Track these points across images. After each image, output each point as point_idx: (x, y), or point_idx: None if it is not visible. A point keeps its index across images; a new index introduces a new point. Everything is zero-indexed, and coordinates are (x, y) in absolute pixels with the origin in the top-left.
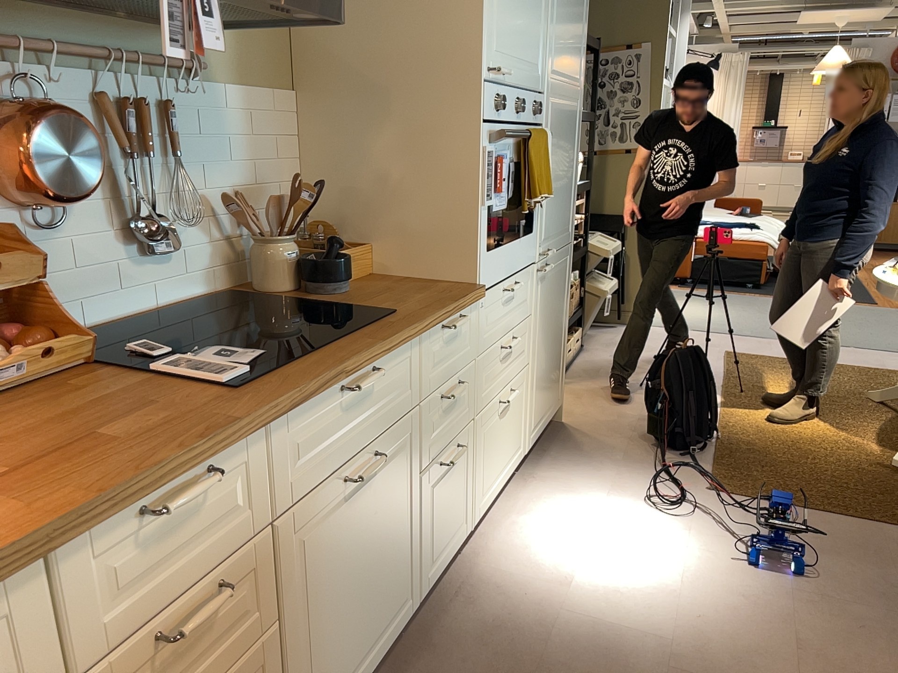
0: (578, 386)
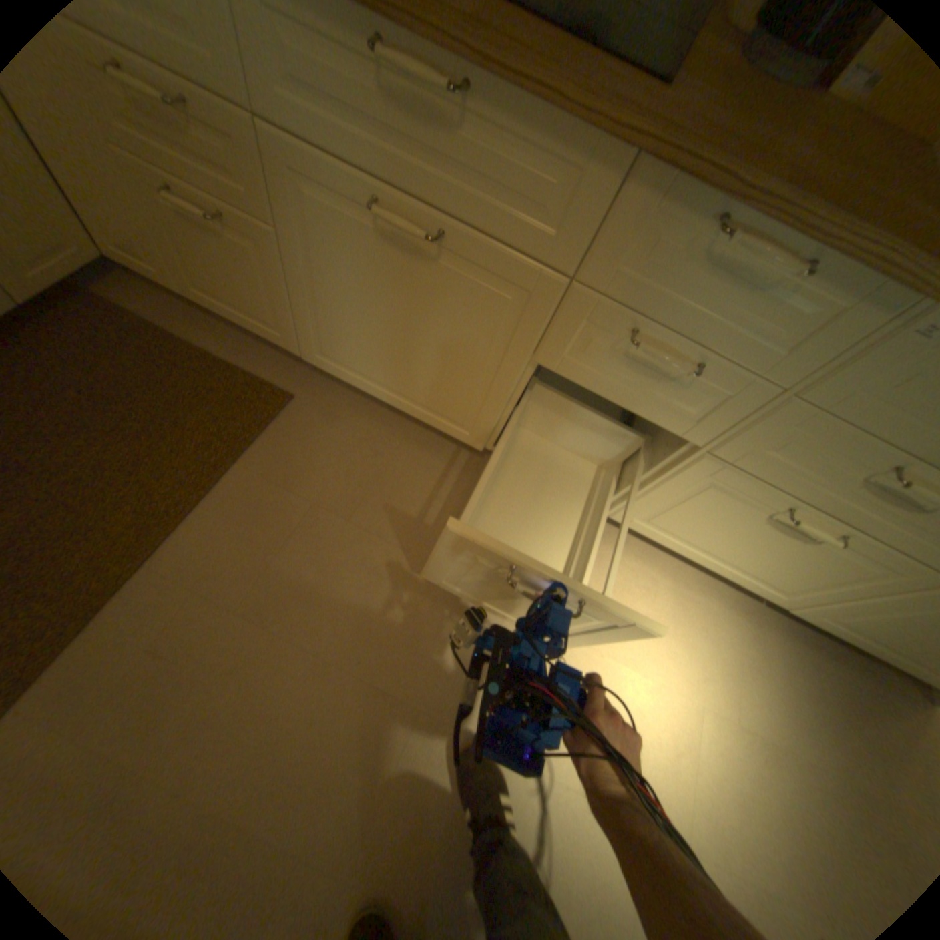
0: None
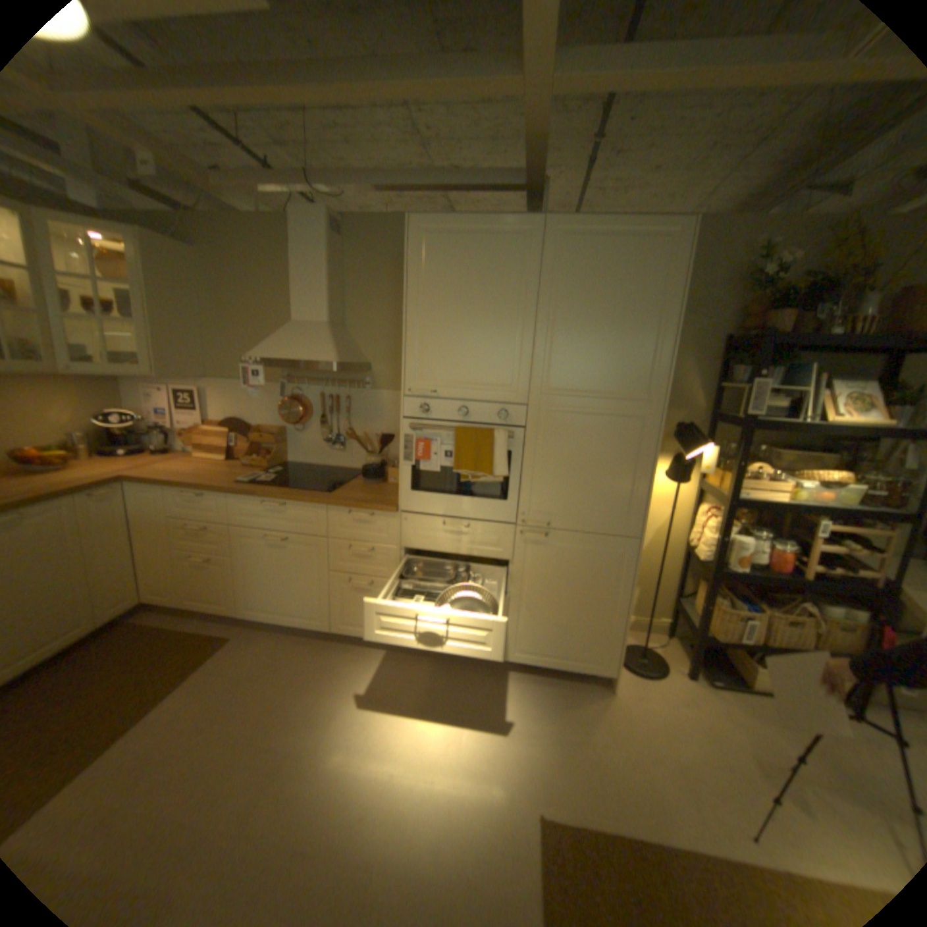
0: (720, 706)
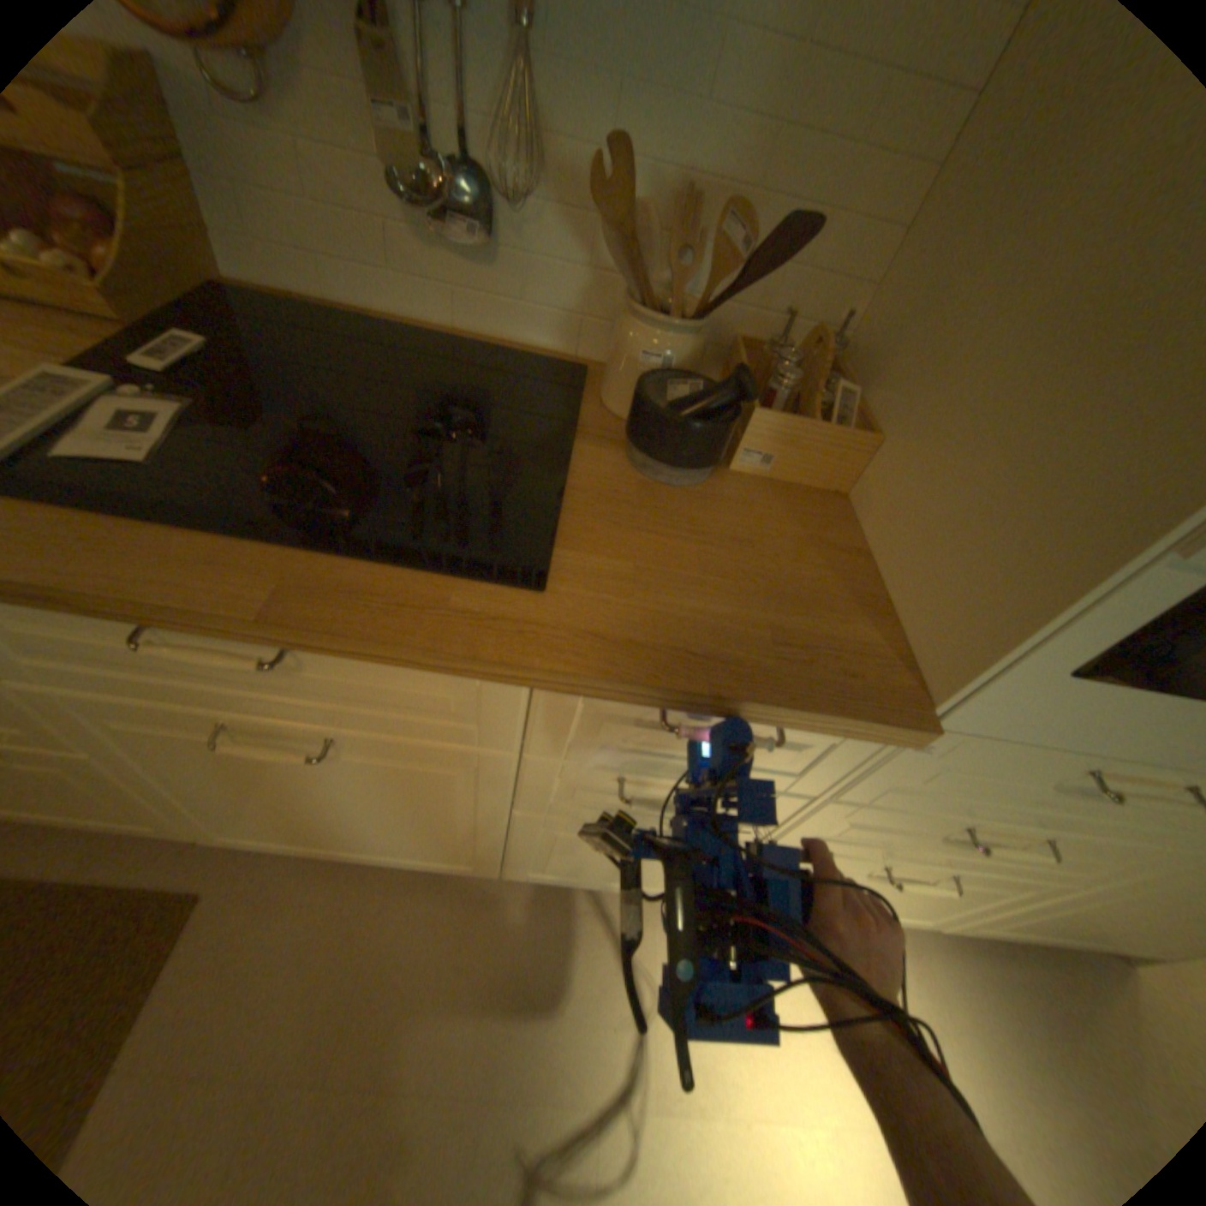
0: None
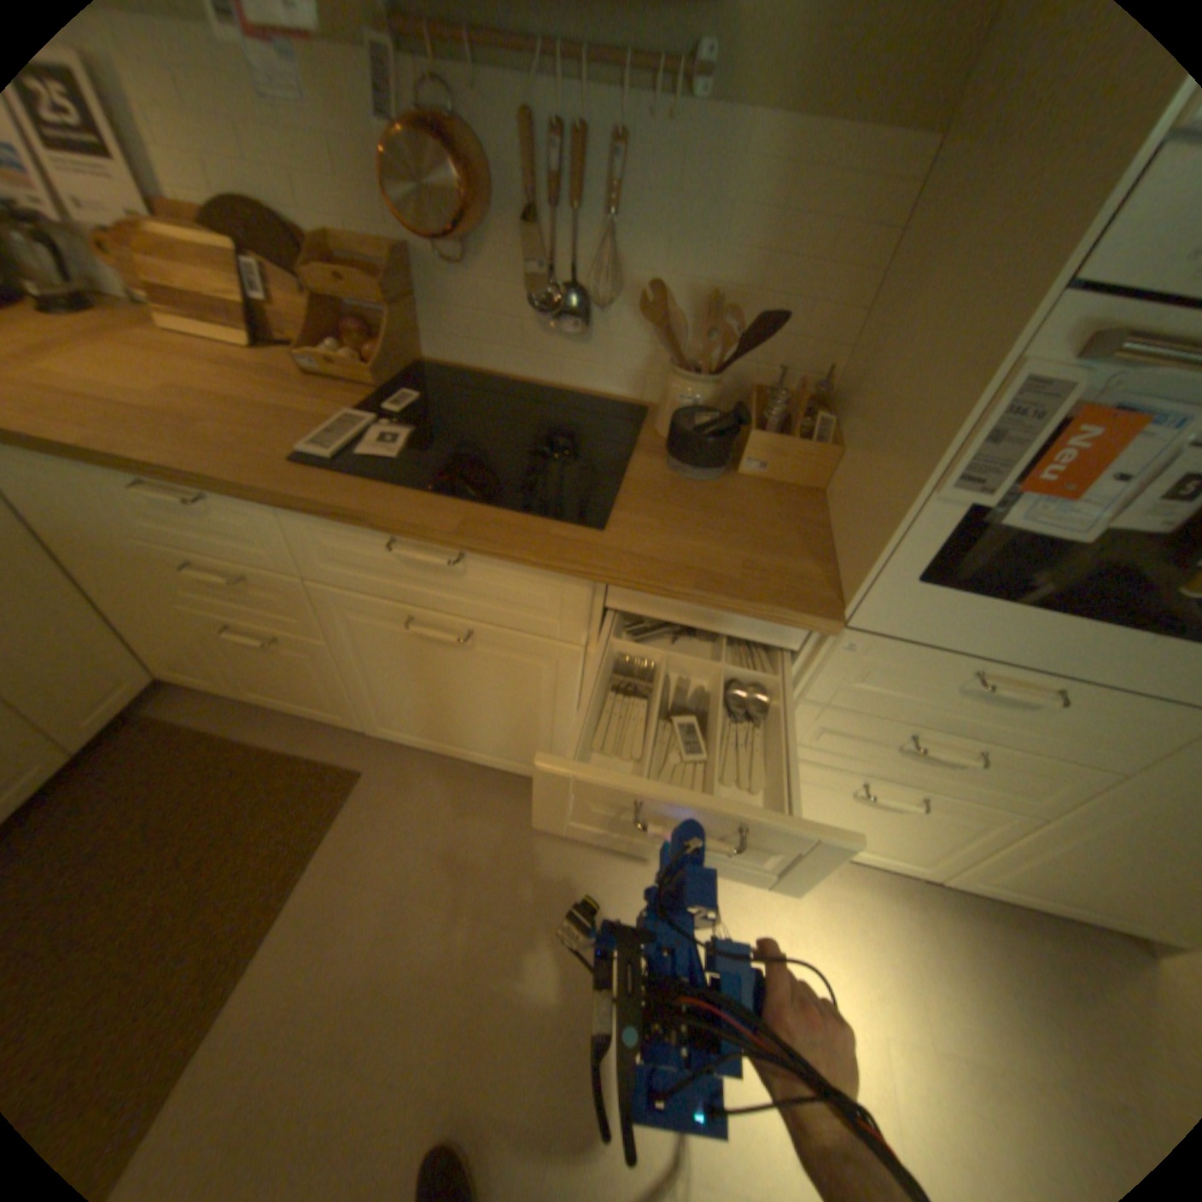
0: None
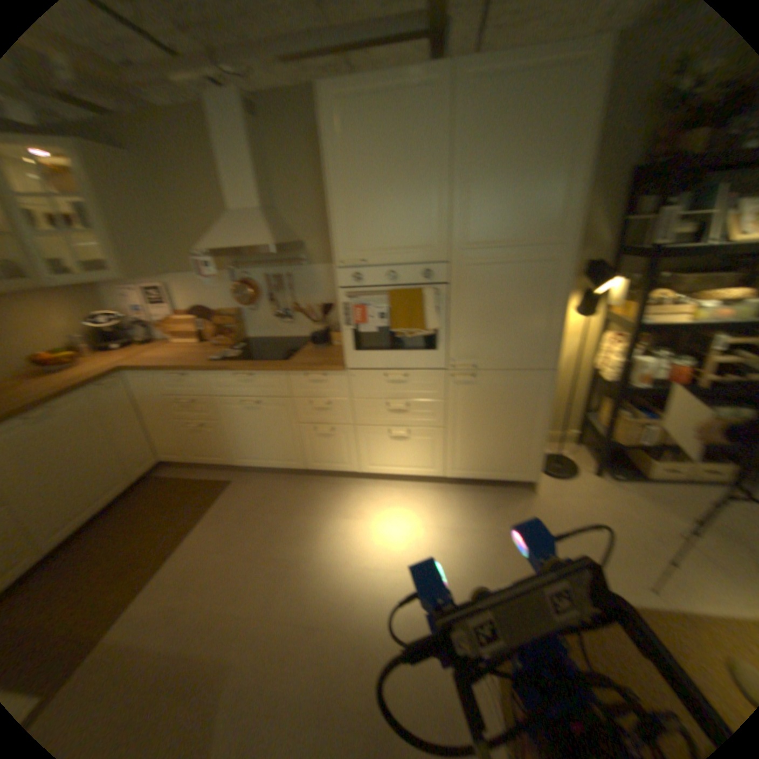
0: (621, 494)
